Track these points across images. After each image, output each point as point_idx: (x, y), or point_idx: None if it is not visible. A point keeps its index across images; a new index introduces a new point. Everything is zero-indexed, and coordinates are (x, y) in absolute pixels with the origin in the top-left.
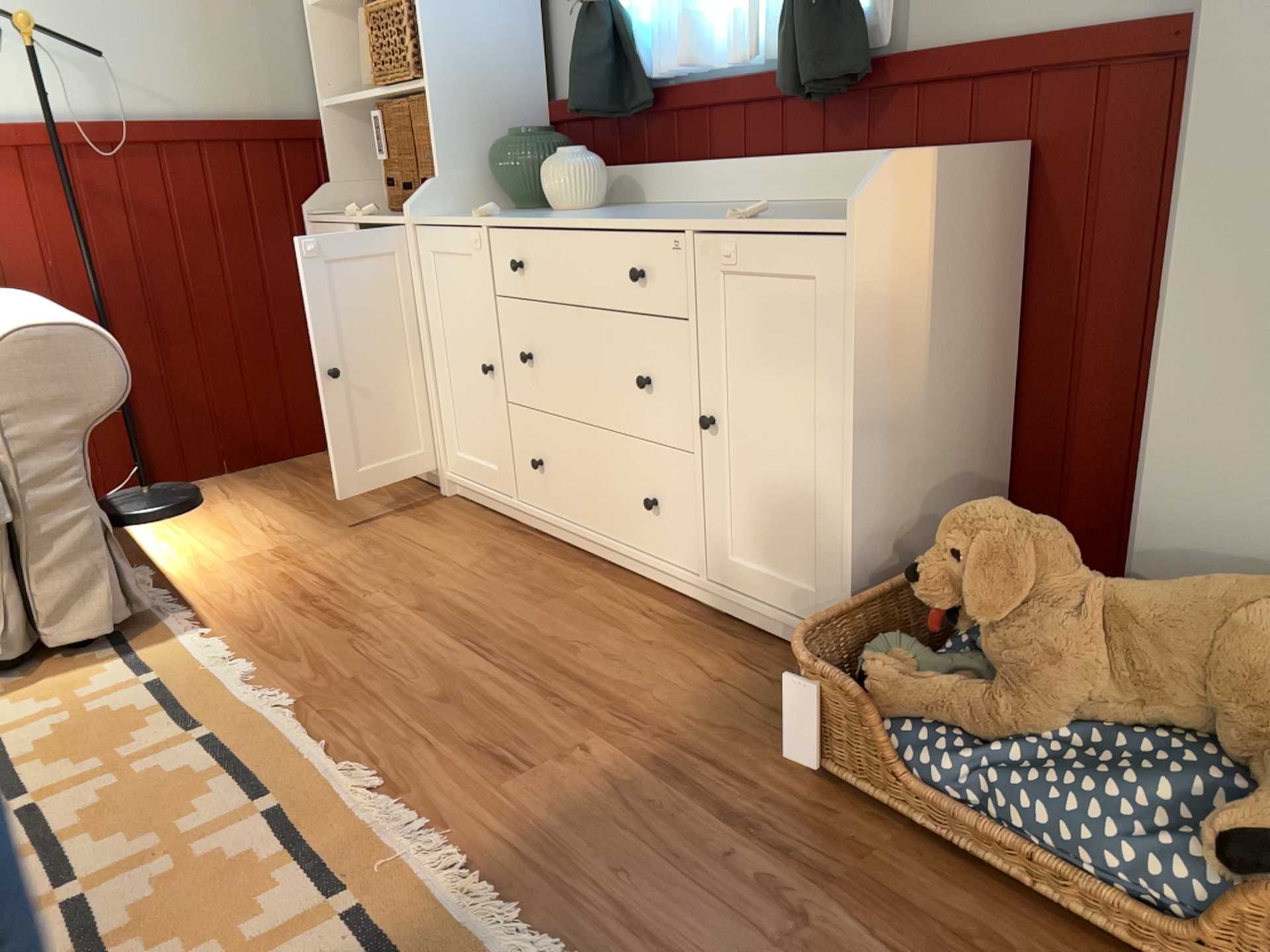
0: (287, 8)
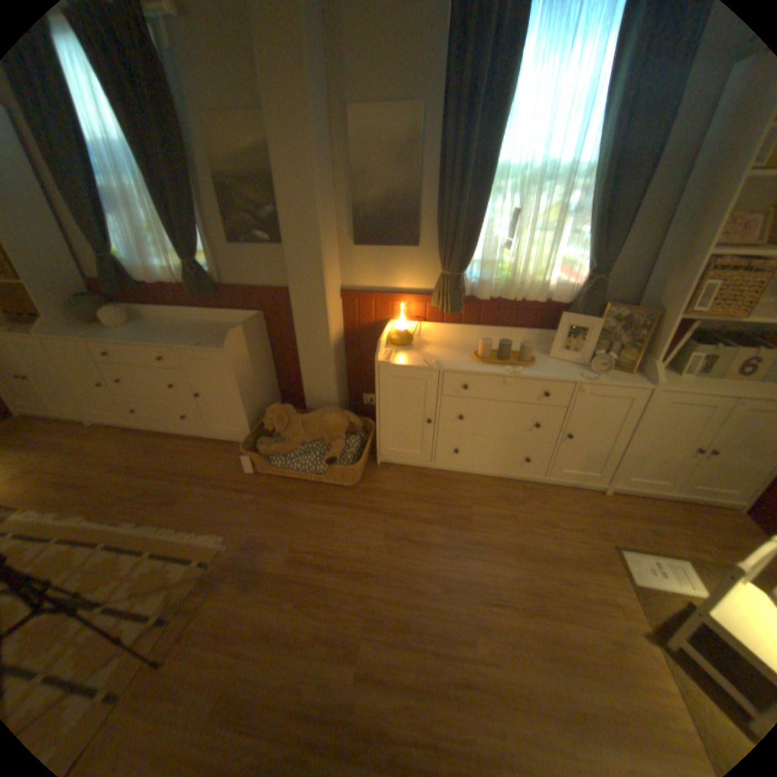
0: None
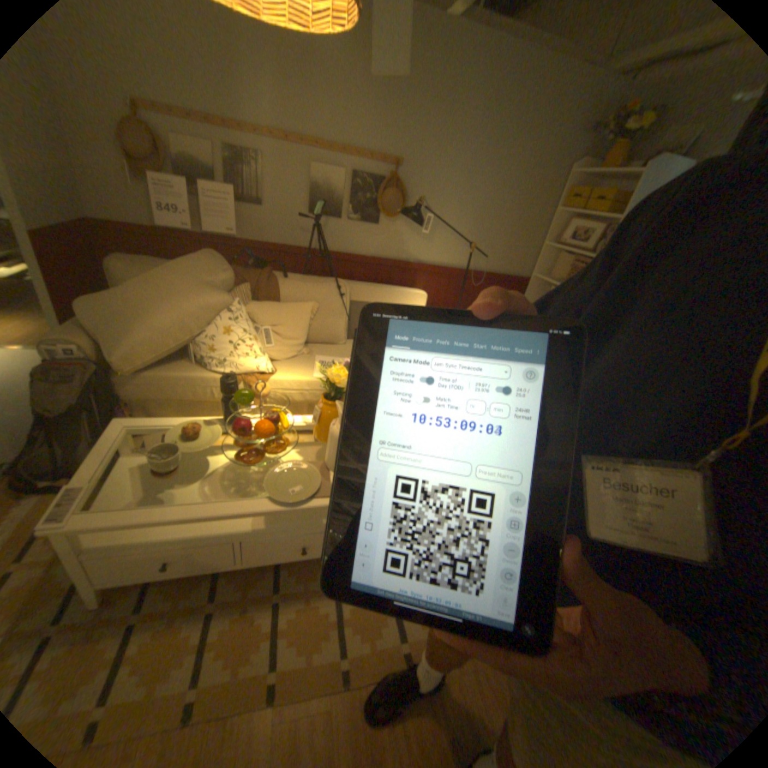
0: (538, 241)
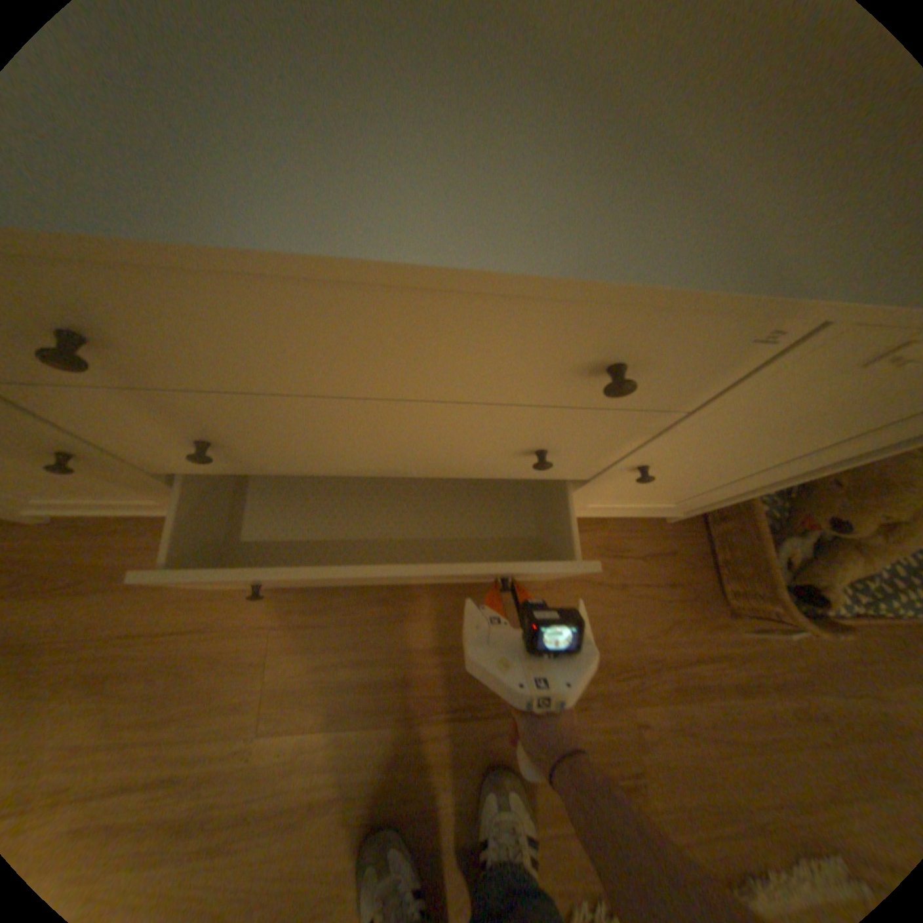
0: None
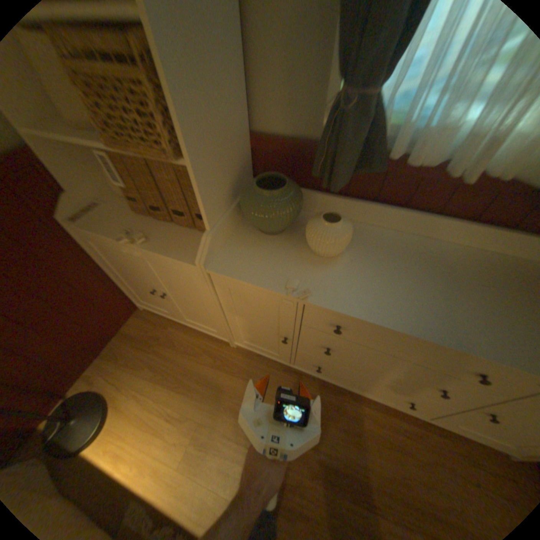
0: None
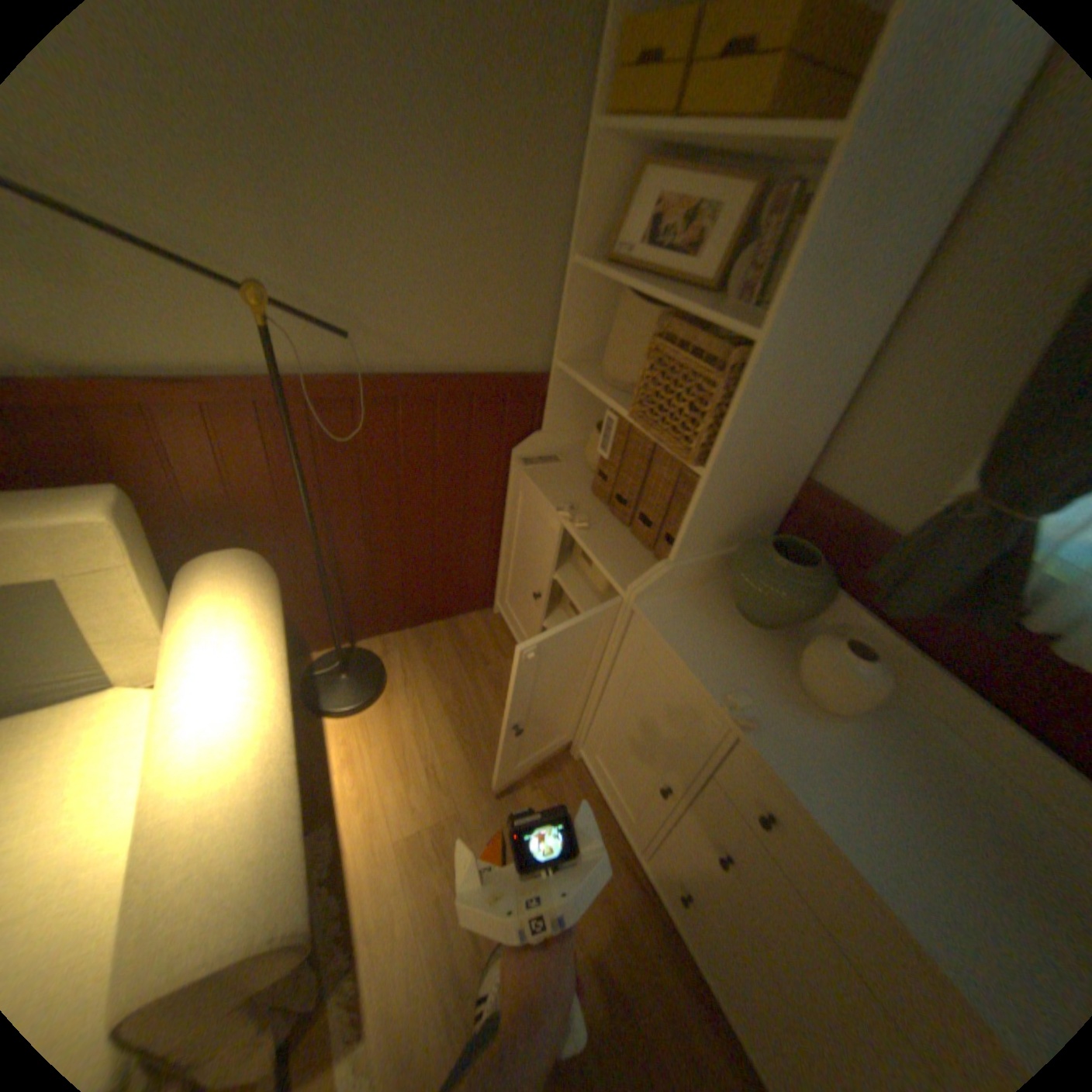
0: (552, 250)
